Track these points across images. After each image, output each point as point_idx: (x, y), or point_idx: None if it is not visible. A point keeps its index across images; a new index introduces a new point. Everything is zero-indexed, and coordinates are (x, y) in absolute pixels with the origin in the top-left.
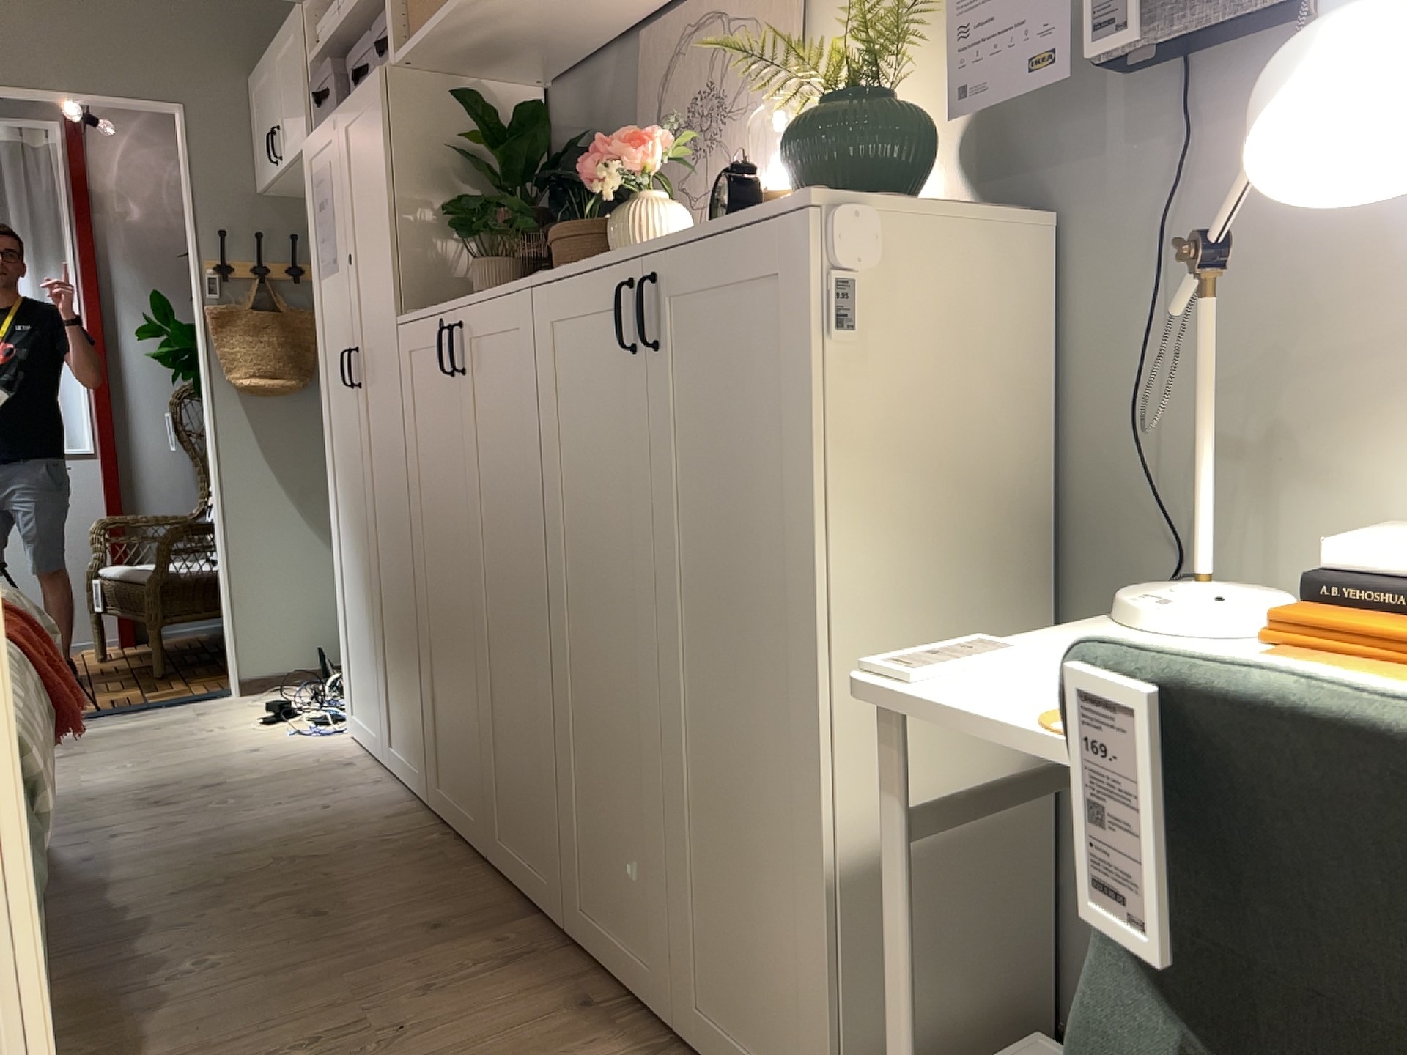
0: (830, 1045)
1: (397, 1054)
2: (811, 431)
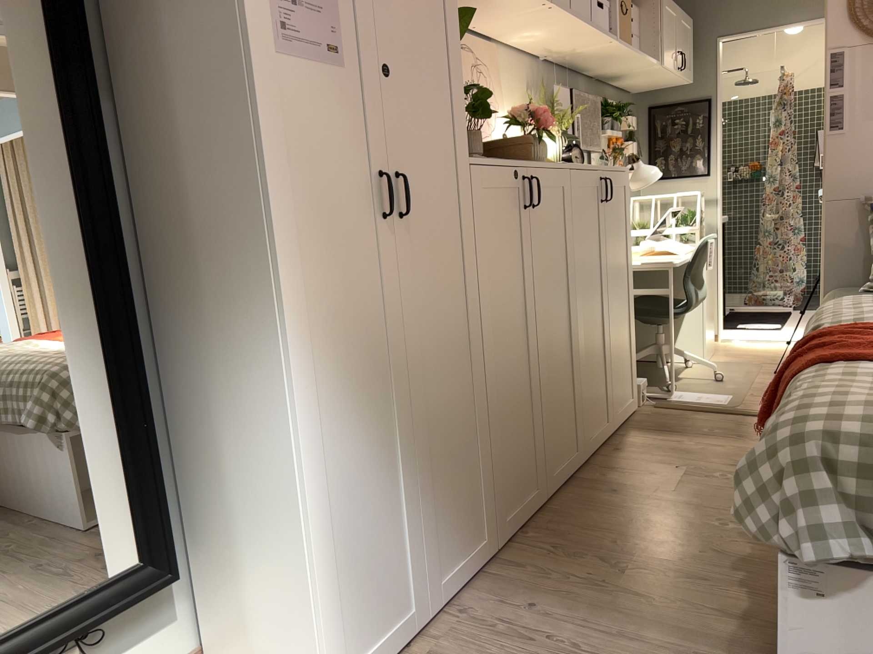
0: (637, 371)
1: (685, 464)
2: (630, 223)
